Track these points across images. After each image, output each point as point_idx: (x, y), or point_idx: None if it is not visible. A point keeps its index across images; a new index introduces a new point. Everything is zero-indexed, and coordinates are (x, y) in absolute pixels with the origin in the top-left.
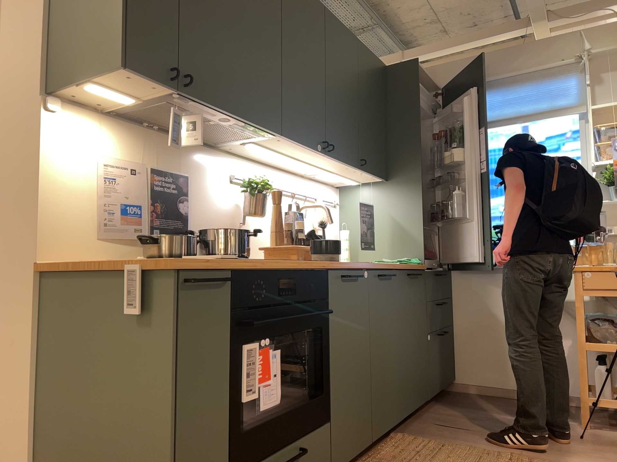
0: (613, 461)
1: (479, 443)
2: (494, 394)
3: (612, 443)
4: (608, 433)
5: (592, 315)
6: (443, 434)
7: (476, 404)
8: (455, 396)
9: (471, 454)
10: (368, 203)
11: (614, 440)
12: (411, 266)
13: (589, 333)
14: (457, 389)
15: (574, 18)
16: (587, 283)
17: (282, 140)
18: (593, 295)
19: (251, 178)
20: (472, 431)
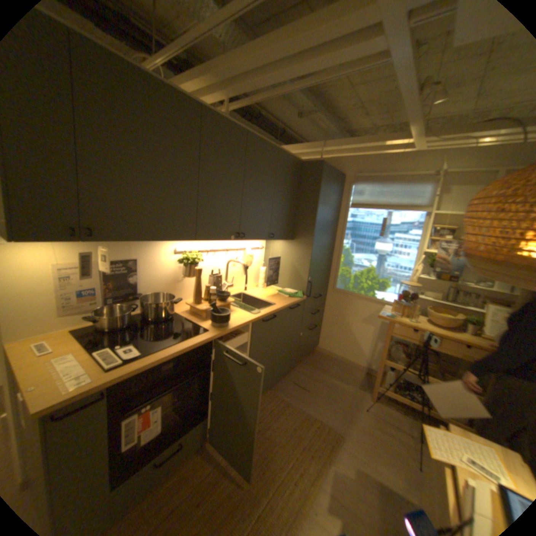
0: (375, 439)
1: (308, 407)
2: (335, 358)
3: (382, 420)
4: (383, 409)
5: (397, 339)
6: (292, 394)
7: (322, 367)
8: (314, 356)
9: (298, 420)
10: (279, 251)
11: (384, 417)
12: (293, 301)
13: (390, 353)
14: (317, 351)
15: (445, 138)
16: (395, 330)
17: (199, 240)
18: (397, 338)
19: (186, 254)
20: (310, 394)
